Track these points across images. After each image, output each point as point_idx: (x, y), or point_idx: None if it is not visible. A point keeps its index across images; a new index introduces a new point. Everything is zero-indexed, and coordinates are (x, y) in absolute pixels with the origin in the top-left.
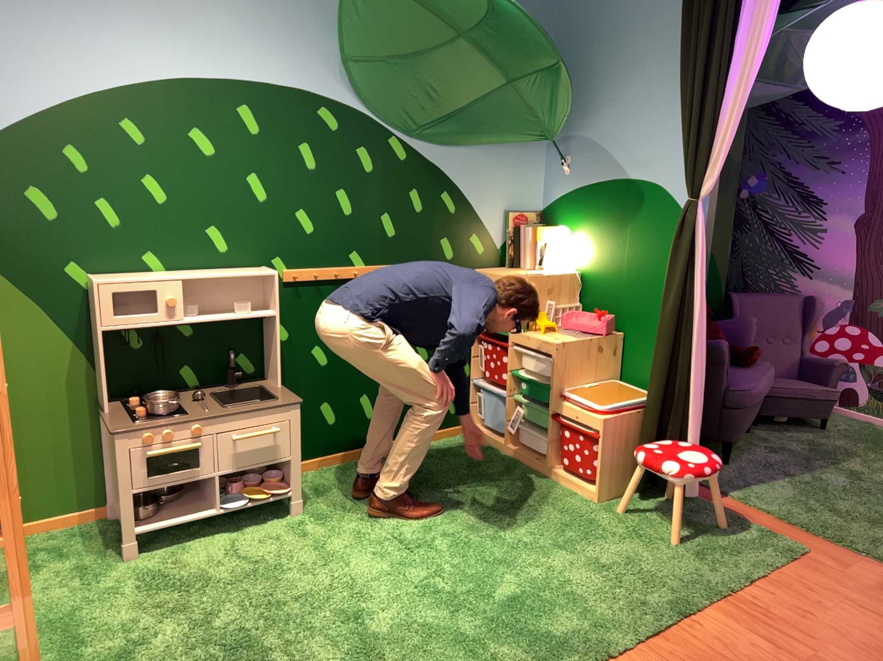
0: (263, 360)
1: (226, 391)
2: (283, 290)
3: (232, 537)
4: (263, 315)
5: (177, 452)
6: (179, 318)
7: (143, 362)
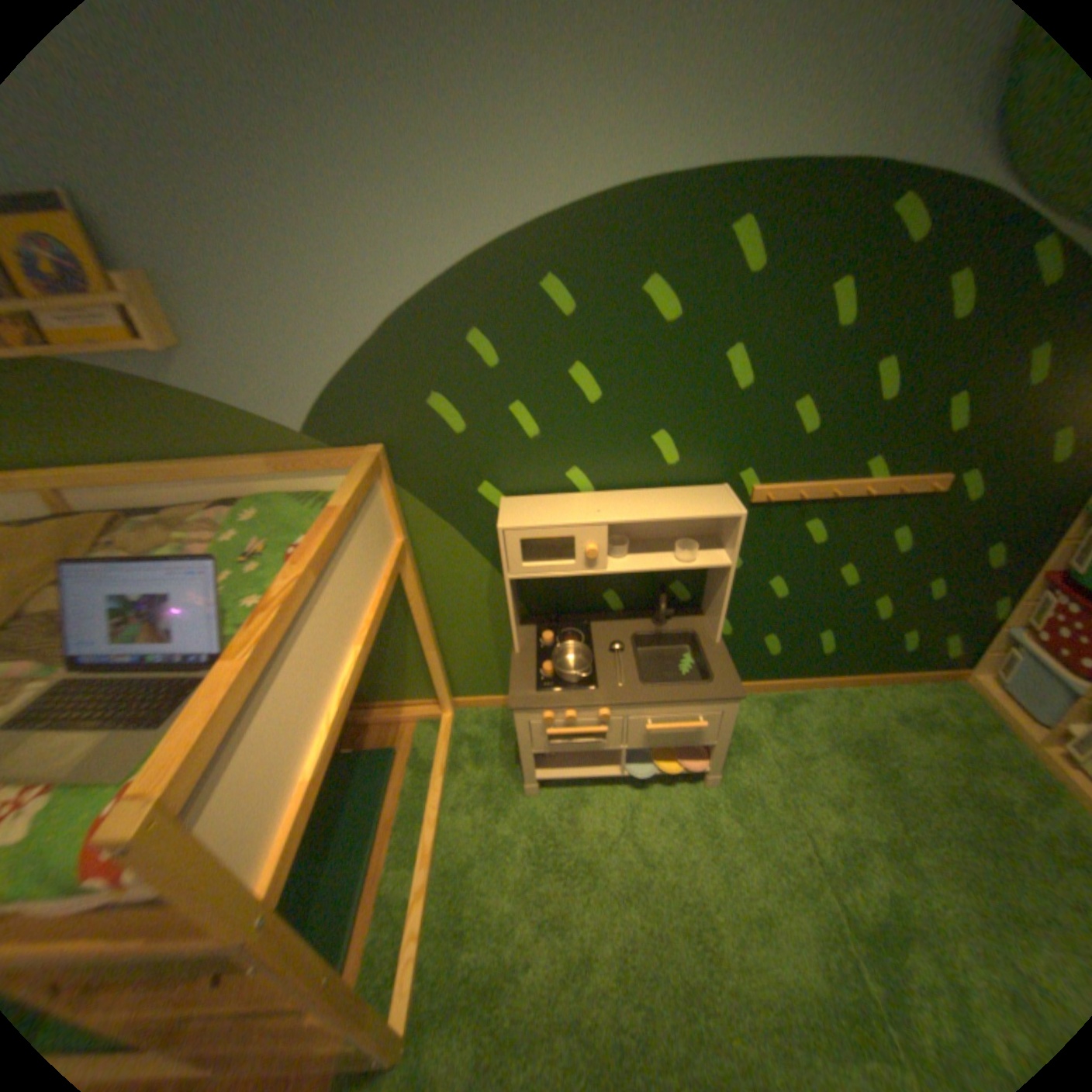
0: (702, 590)
1: (651, 634)
2: (748, 512)
3: (634, 800)
4: (712, 567)
5: (579, 735)
6: (599, 569)
7: (563, 586)
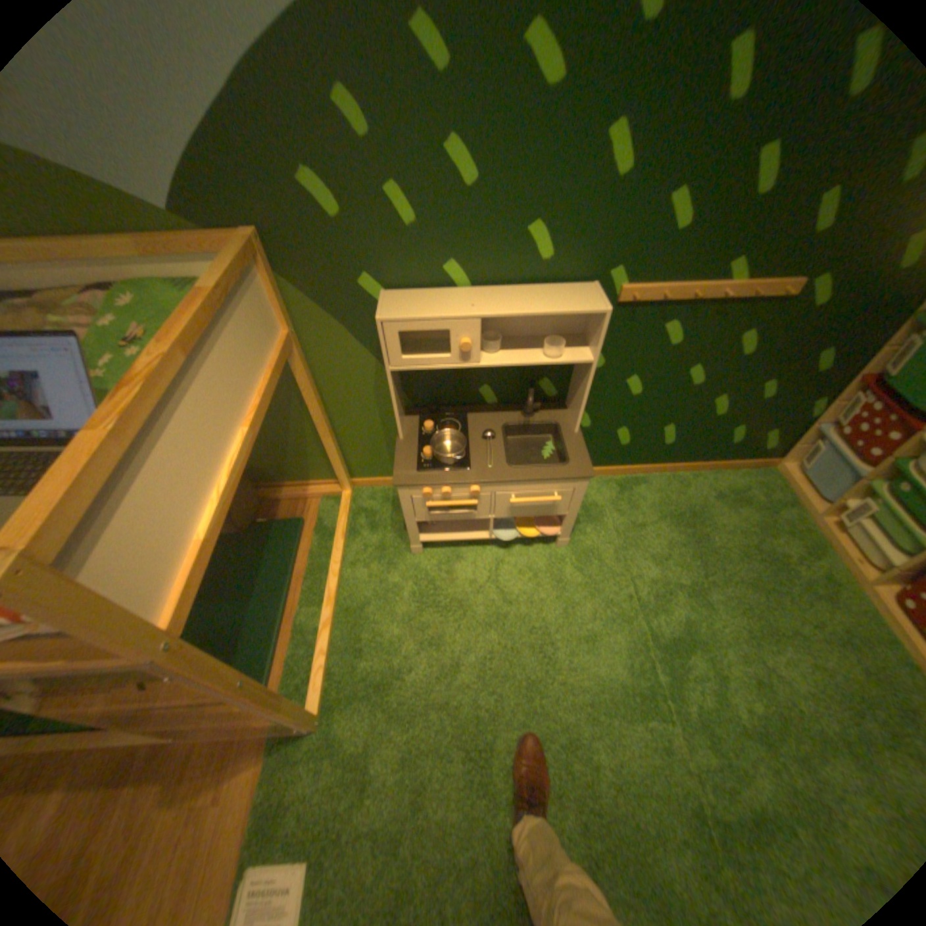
0: (568, 387)
1: (520, 424)
2: (615, 312)
3: (499, 556)
4: (576, 363)
5: (454, 506)
6: (474, 362)
7: (443, 381)
